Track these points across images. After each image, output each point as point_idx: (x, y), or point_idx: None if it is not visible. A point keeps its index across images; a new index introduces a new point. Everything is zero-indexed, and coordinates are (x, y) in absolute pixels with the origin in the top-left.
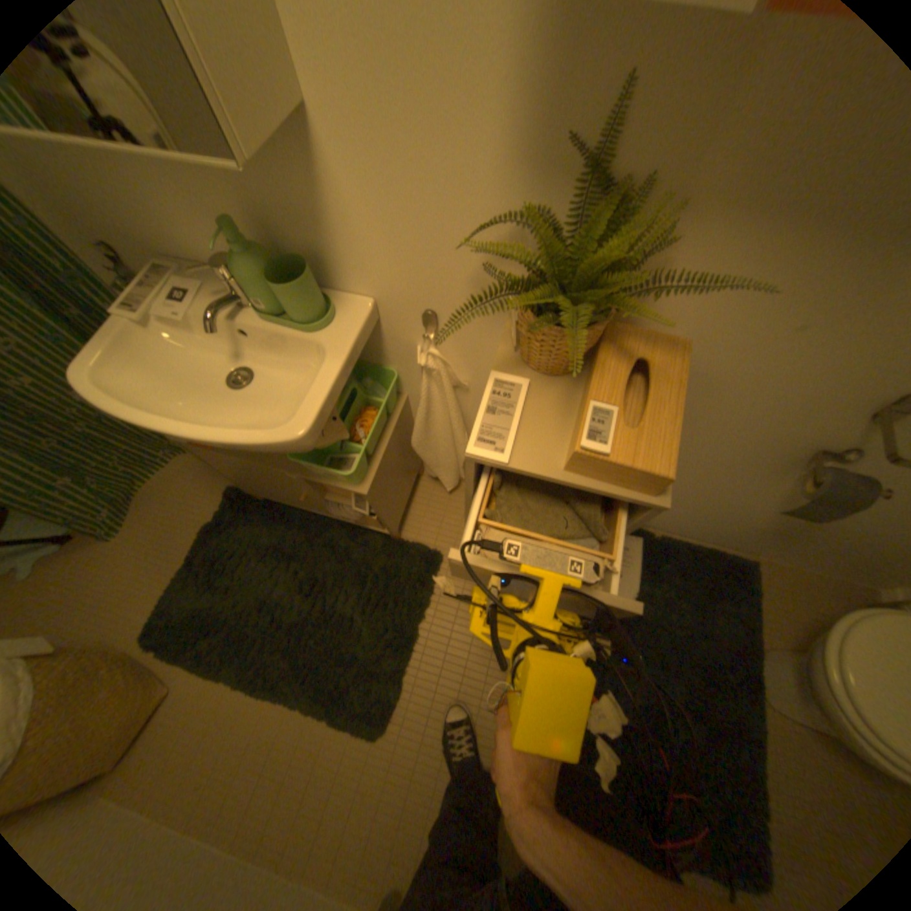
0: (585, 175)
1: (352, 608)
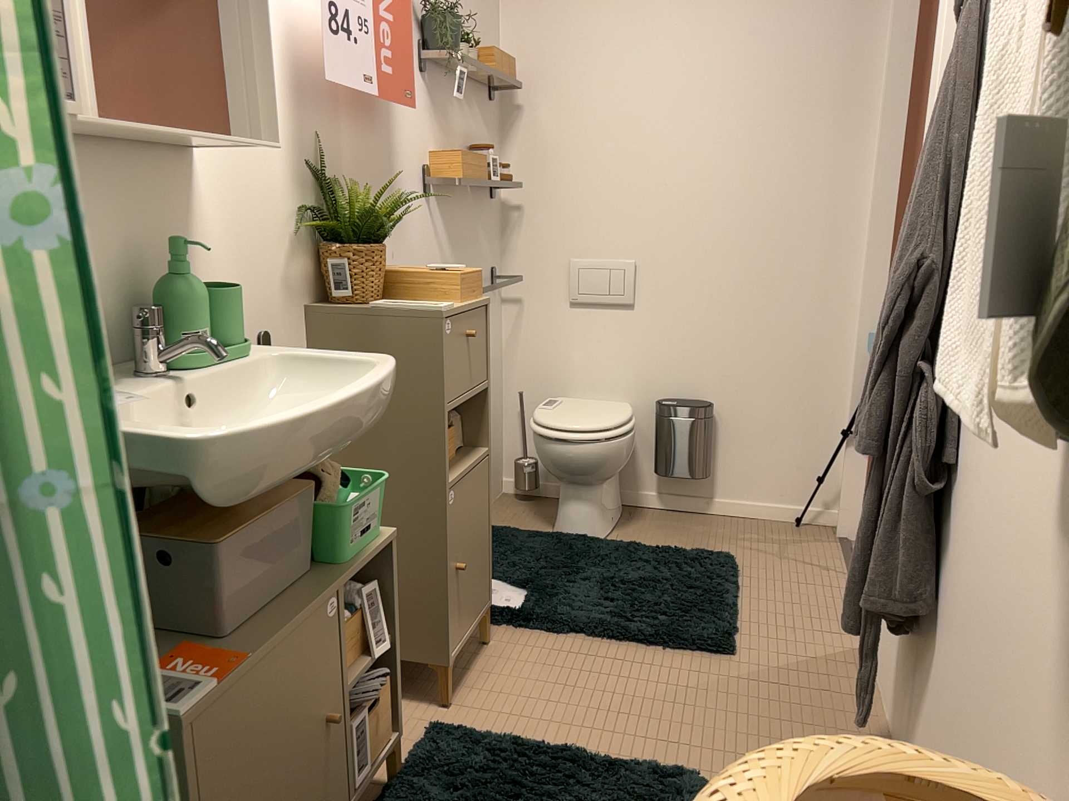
0: (318, 186)
1: None
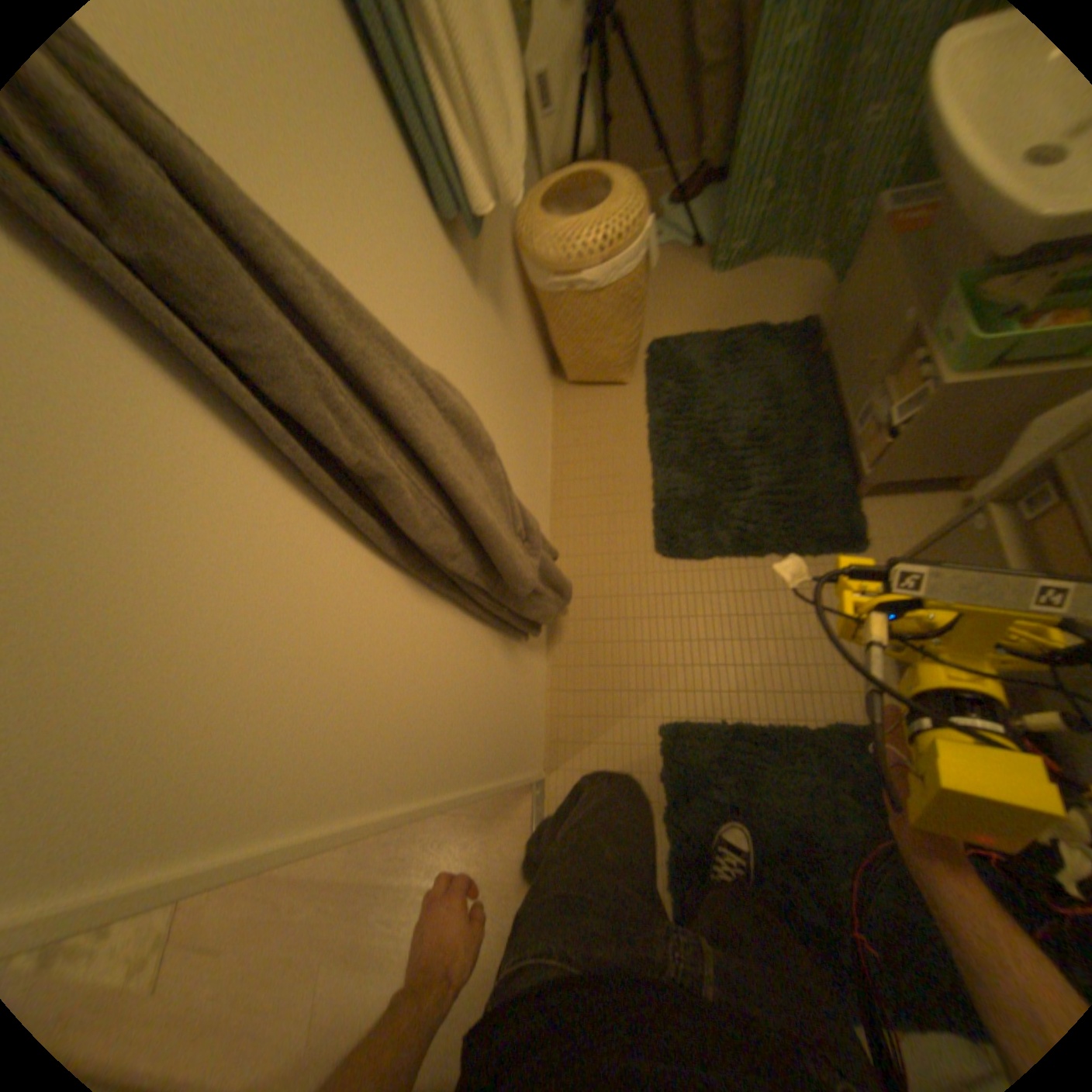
0: None
1: (763, 484)
